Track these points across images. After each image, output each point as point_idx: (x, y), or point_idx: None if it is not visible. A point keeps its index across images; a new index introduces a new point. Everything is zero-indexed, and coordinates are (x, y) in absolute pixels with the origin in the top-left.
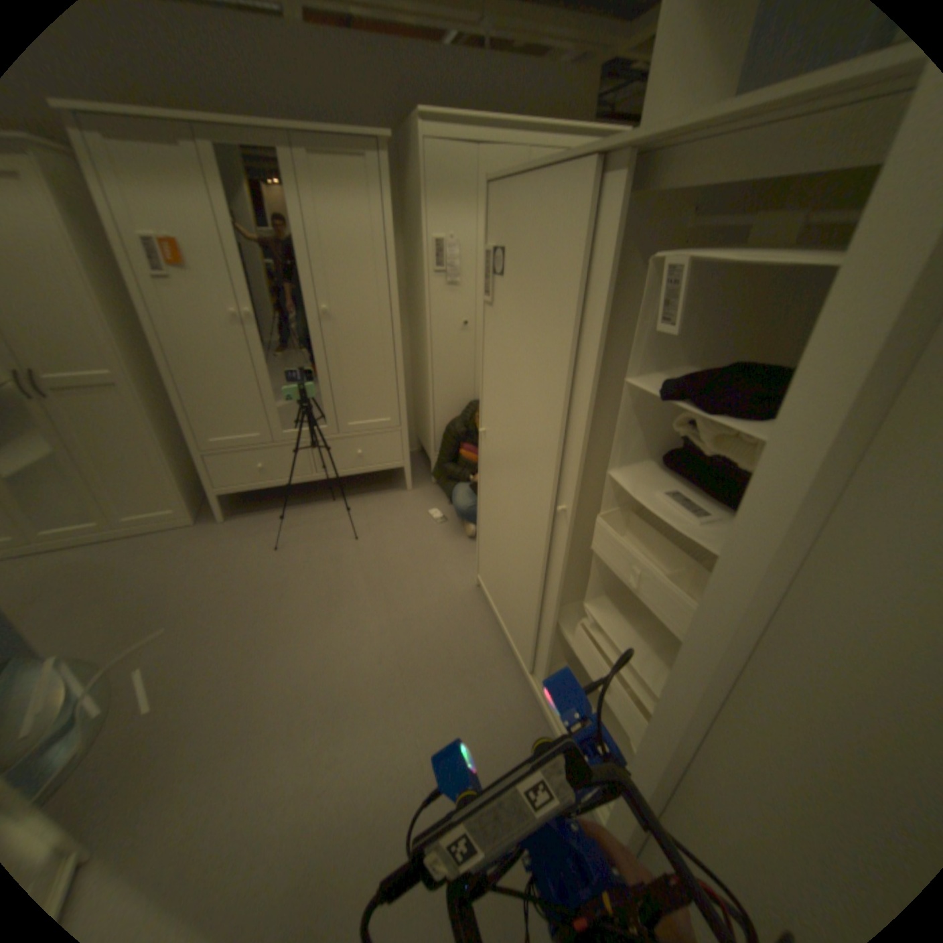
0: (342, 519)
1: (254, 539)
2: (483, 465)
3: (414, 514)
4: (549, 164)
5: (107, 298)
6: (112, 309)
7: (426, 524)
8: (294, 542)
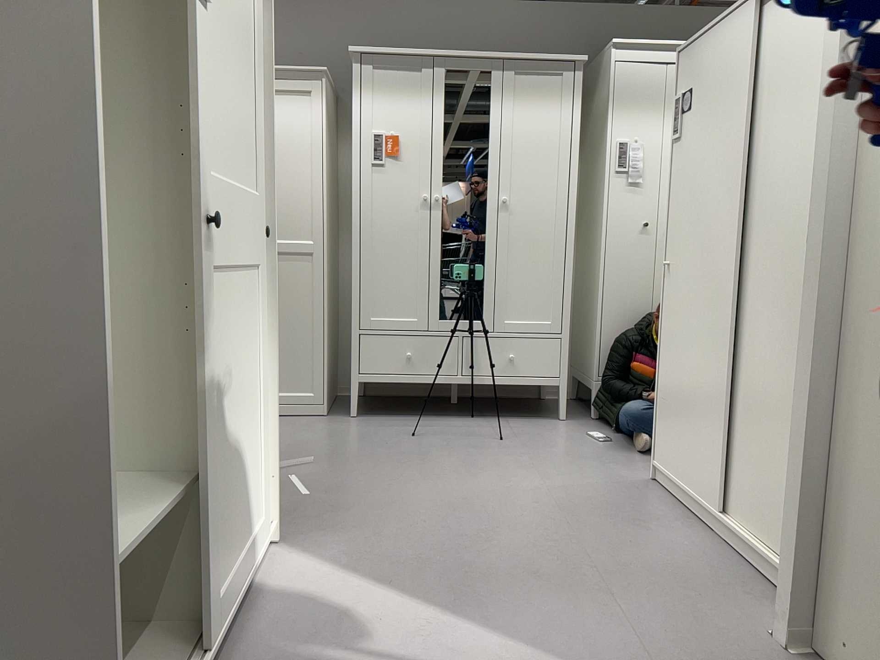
0: (484, 429)
1: (388, 430)
2: (669, 304)
3: (571, 434)
4: (728, 15)
5: (327, 184)
6: (327, 193)
7: (587, 442)
8: (432, 436)
